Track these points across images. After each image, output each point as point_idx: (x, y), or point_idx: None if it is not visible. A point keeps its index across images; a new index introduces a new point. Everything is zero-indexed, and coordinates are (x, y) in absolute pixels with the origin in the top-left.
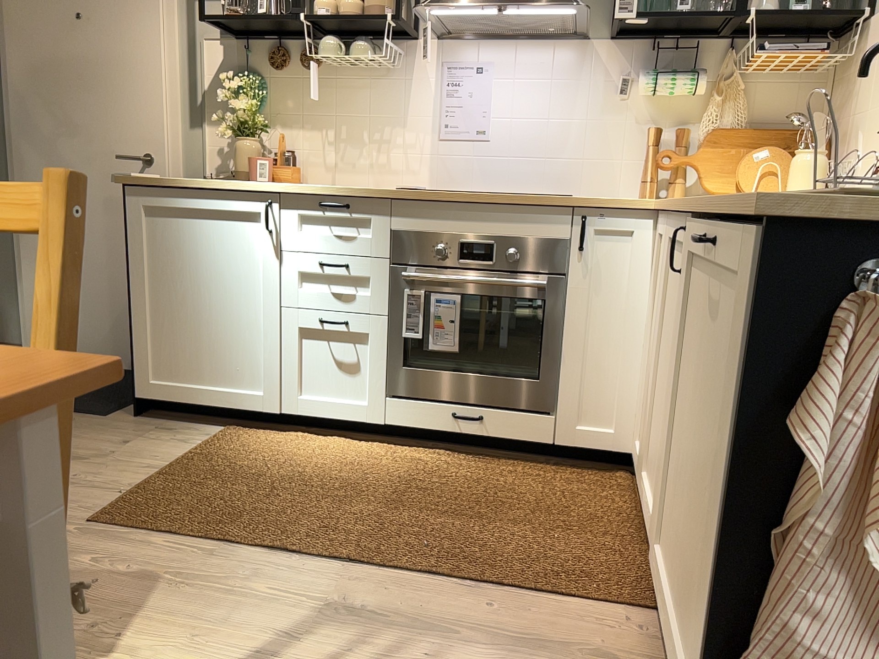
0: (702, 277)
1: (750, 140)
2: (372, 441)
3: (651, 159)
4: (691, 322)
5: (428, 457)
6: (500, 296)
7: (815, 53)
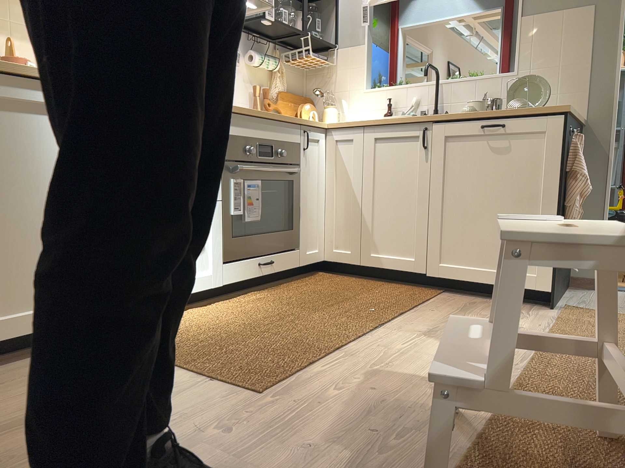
0: (469, 140)
1: (297, 98)
2: (204, 304)
3: (260, 103)
4: (455, 161)
5: (253, 298)
6: (274, 178)
7: (325, 59)
